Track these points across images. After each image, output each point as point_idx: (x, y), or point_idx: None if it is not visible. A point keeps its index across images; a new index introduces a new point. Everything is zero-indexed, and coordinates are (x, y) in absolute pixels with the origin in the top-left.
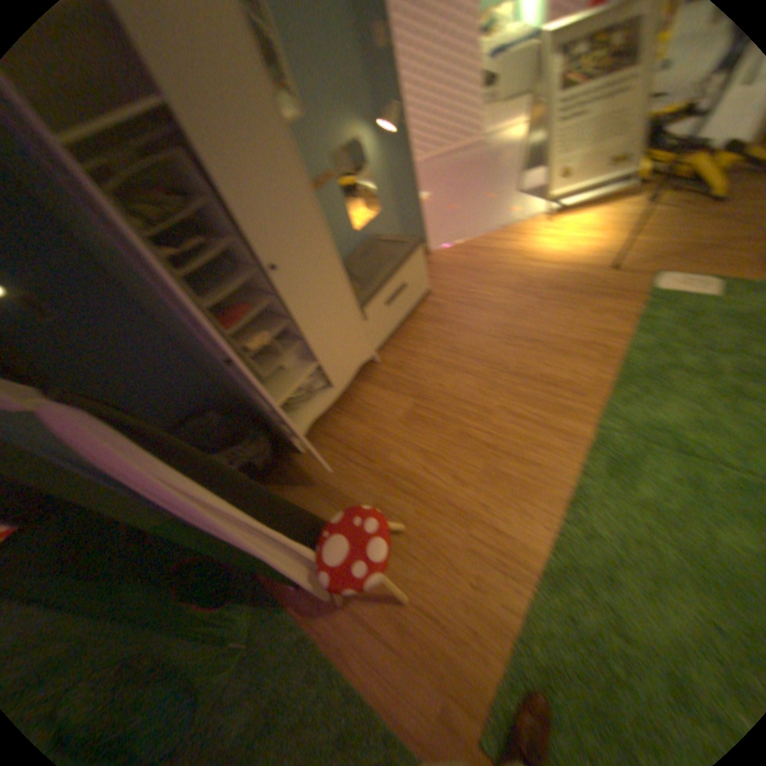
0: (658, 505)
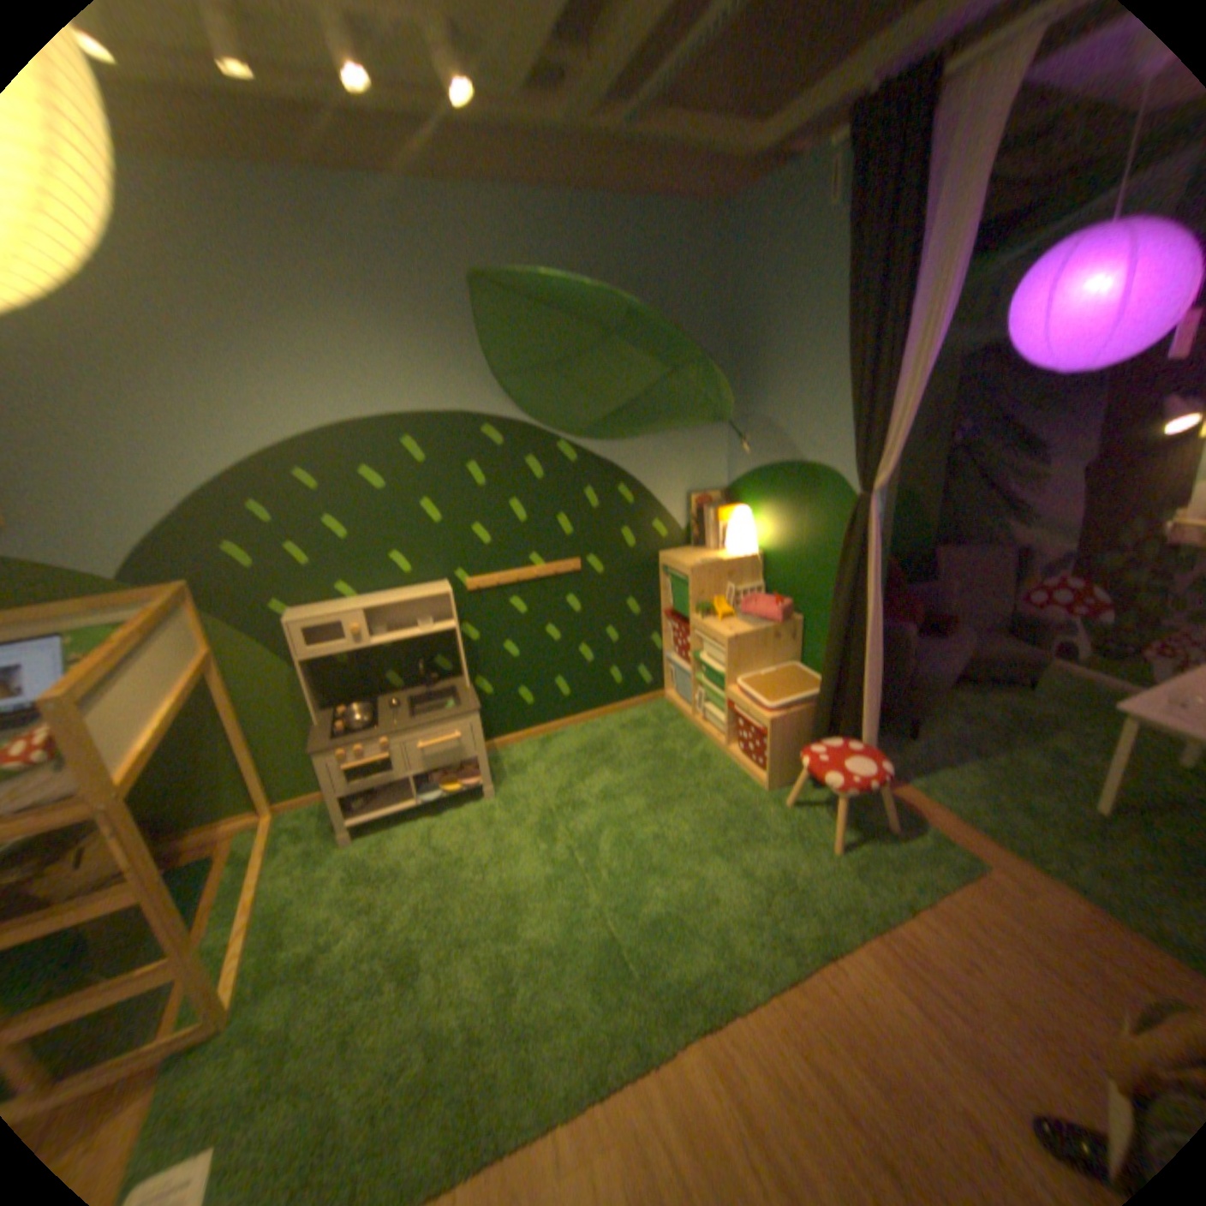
0: (697, 922)
